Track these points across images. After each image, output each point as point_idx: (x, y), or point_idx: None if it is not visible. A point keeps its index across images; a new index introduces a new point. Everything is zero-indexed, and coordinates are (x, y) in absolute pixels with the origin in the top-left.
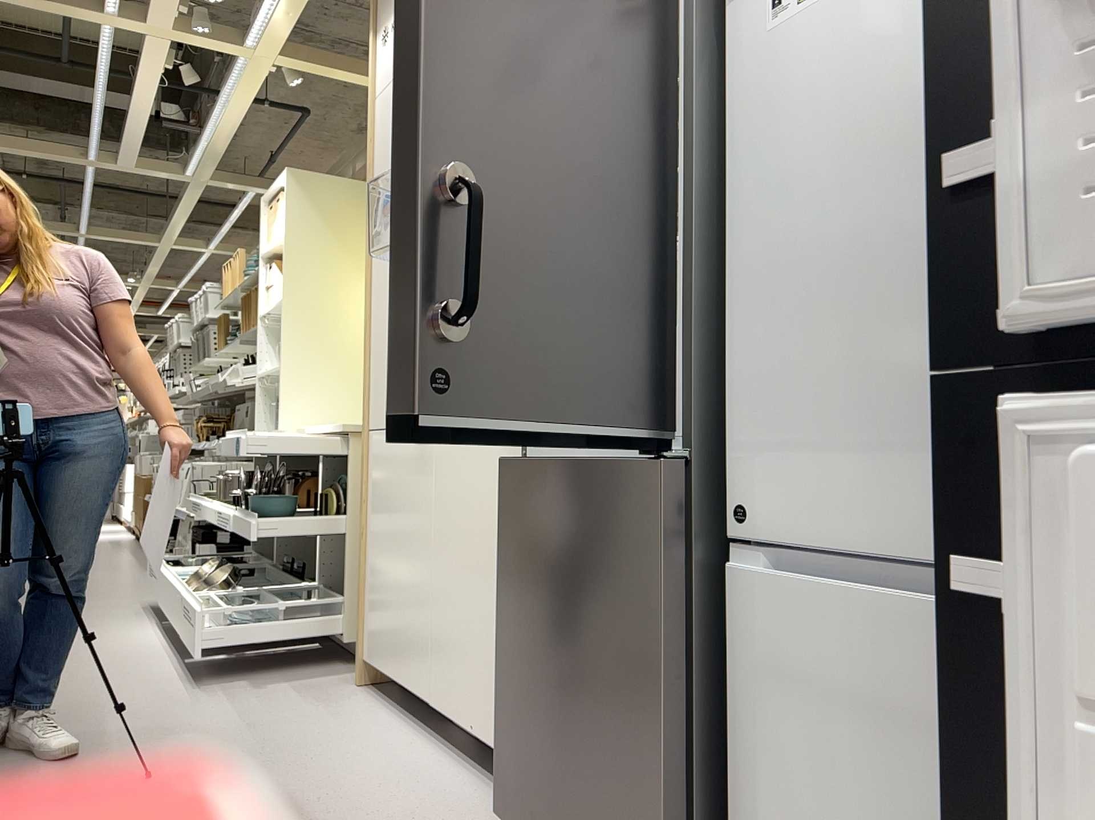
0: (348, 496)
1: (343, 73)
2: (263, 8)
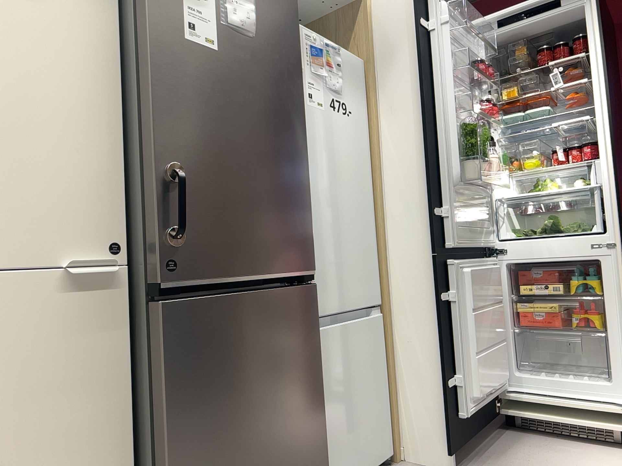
0: None
1: None
2: None
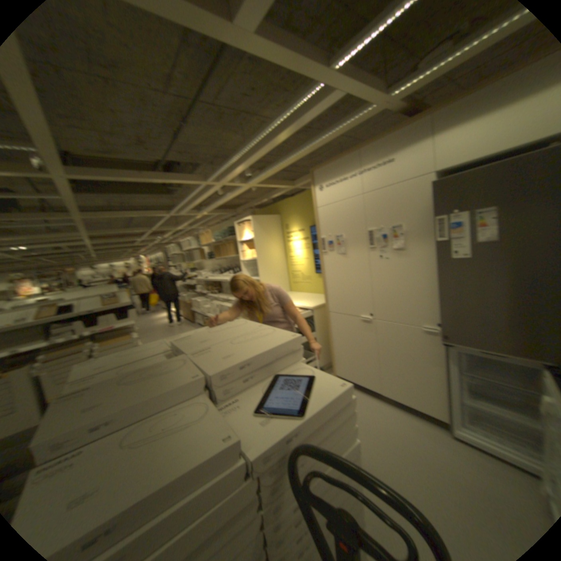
0: (314, 326)
1: (274, 186)
2: (261, 174)
